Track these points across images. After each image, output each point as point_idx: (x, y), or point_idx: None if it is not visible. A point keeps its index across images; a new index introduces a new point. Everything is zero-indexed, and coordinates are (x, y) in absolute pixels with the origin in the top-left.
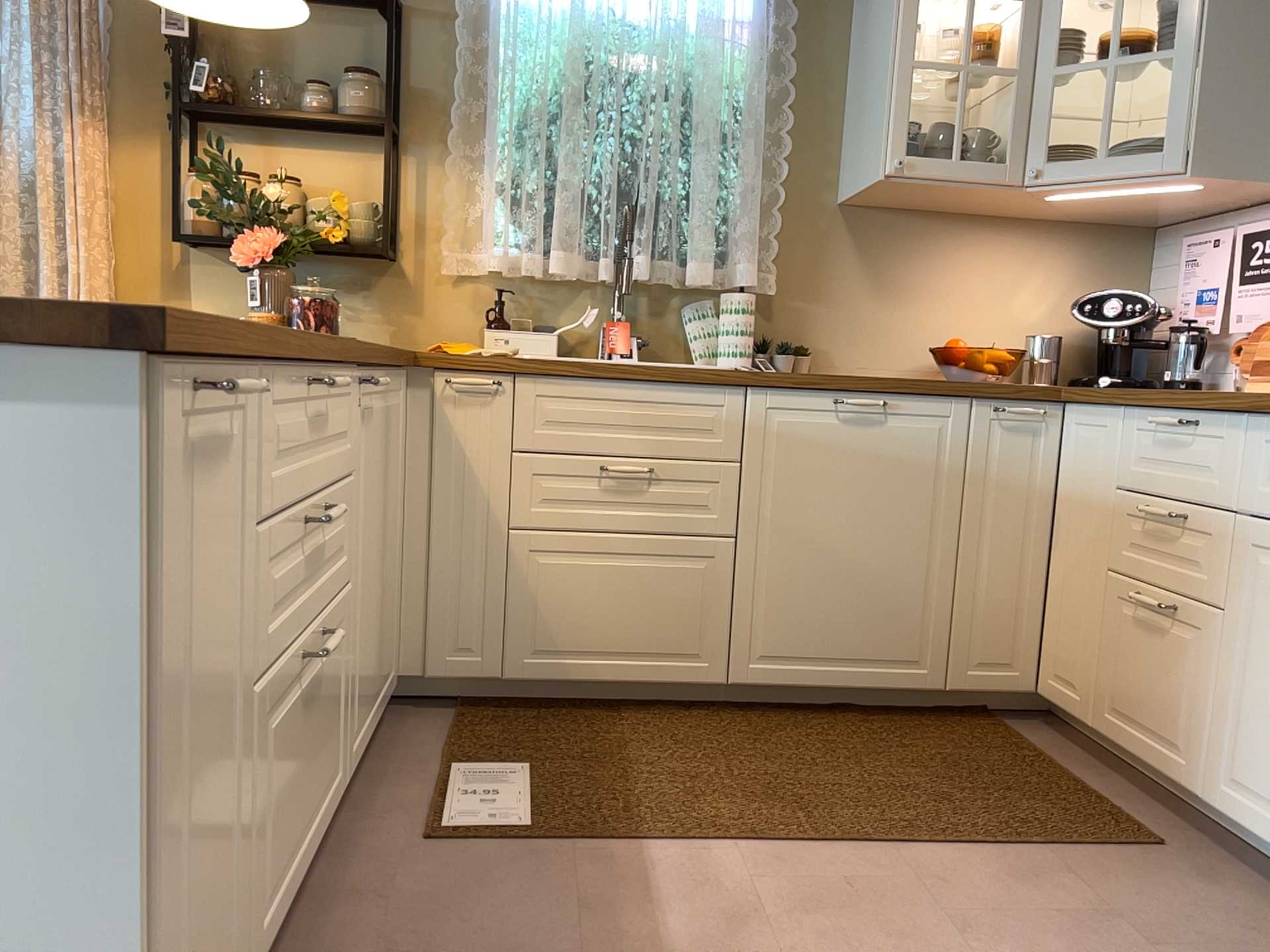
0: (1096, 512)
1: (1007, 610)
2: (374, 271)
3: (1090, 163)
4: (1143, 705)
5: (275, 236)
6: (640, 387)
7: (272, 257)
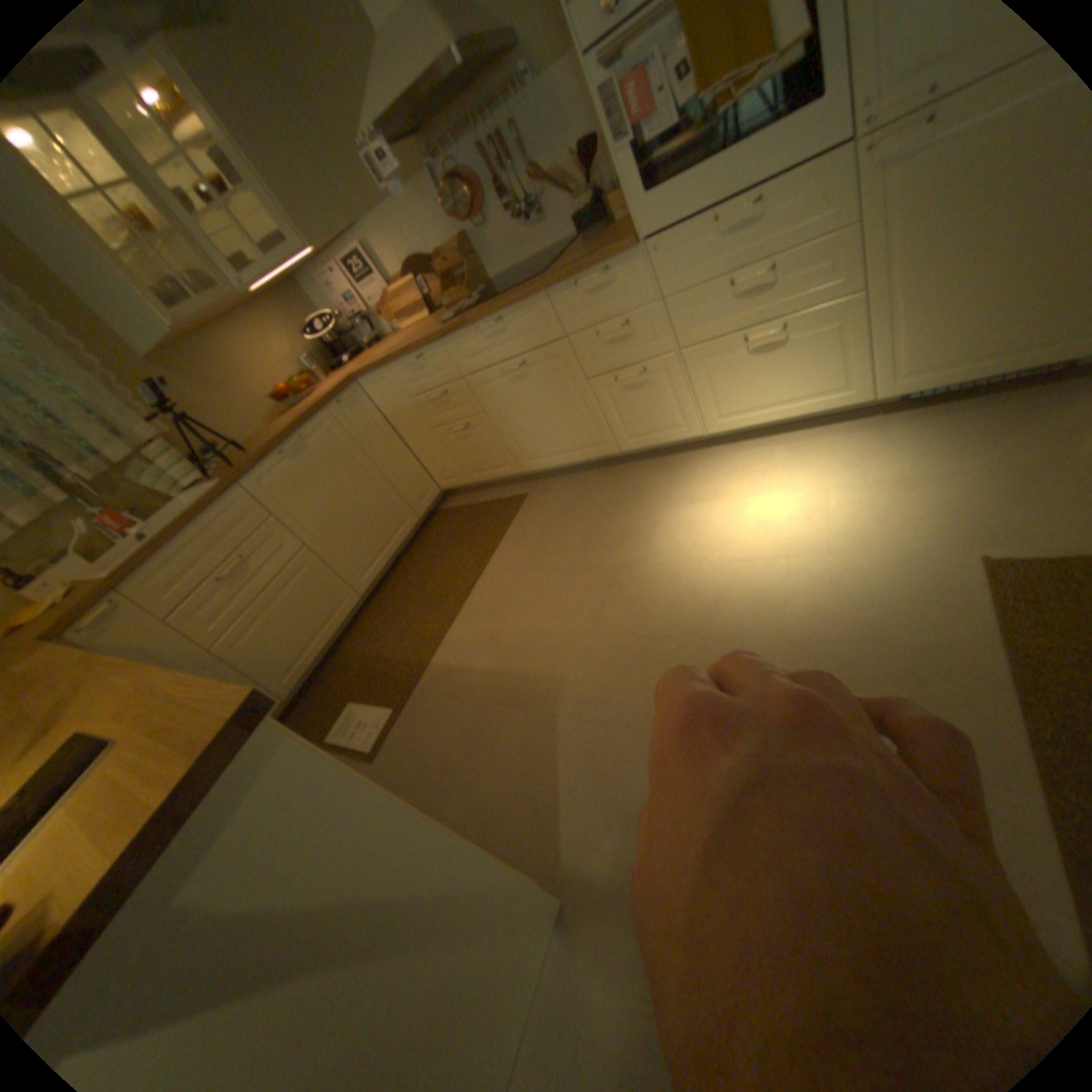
0: (408, 412)
1: (410, 472)
2: None
3: (247, 258)
4: (481, 461)
5: None
6: (189, 528)
7: None
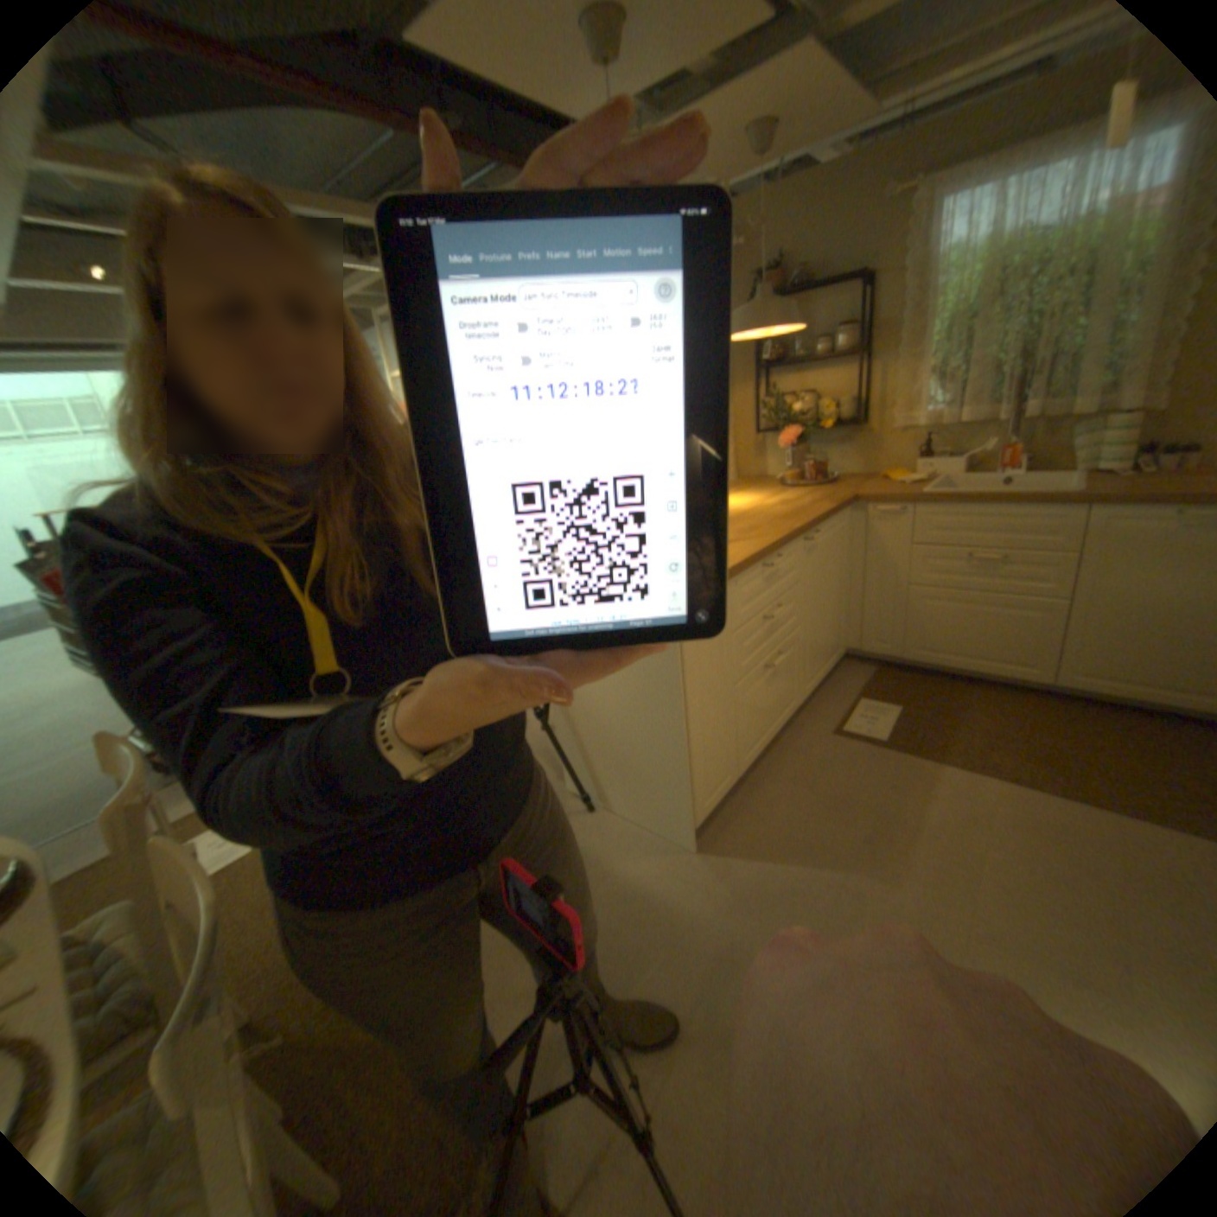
0: None
1: None
2: (855, 429)
3: None
4: None
5: (798, 427)
6: (1002, 506)
7: (796, 438)
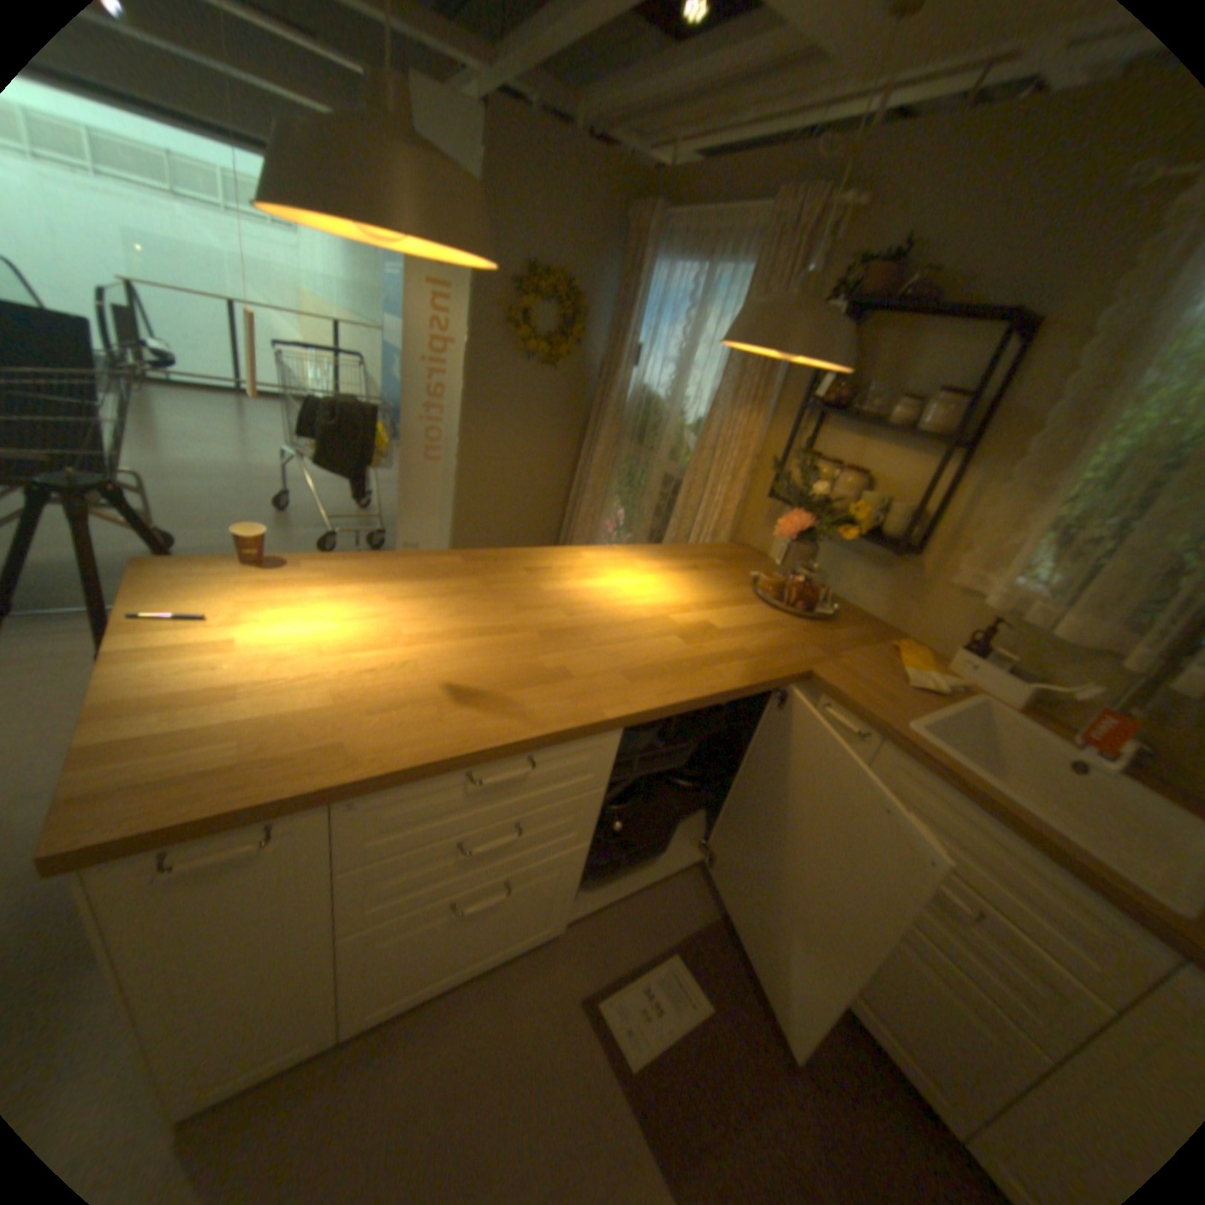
0: None
1: None
2: (900, 556)
3: None
4: None
5: (809, 519)
6: (1018, 841)
7: (802, 533)
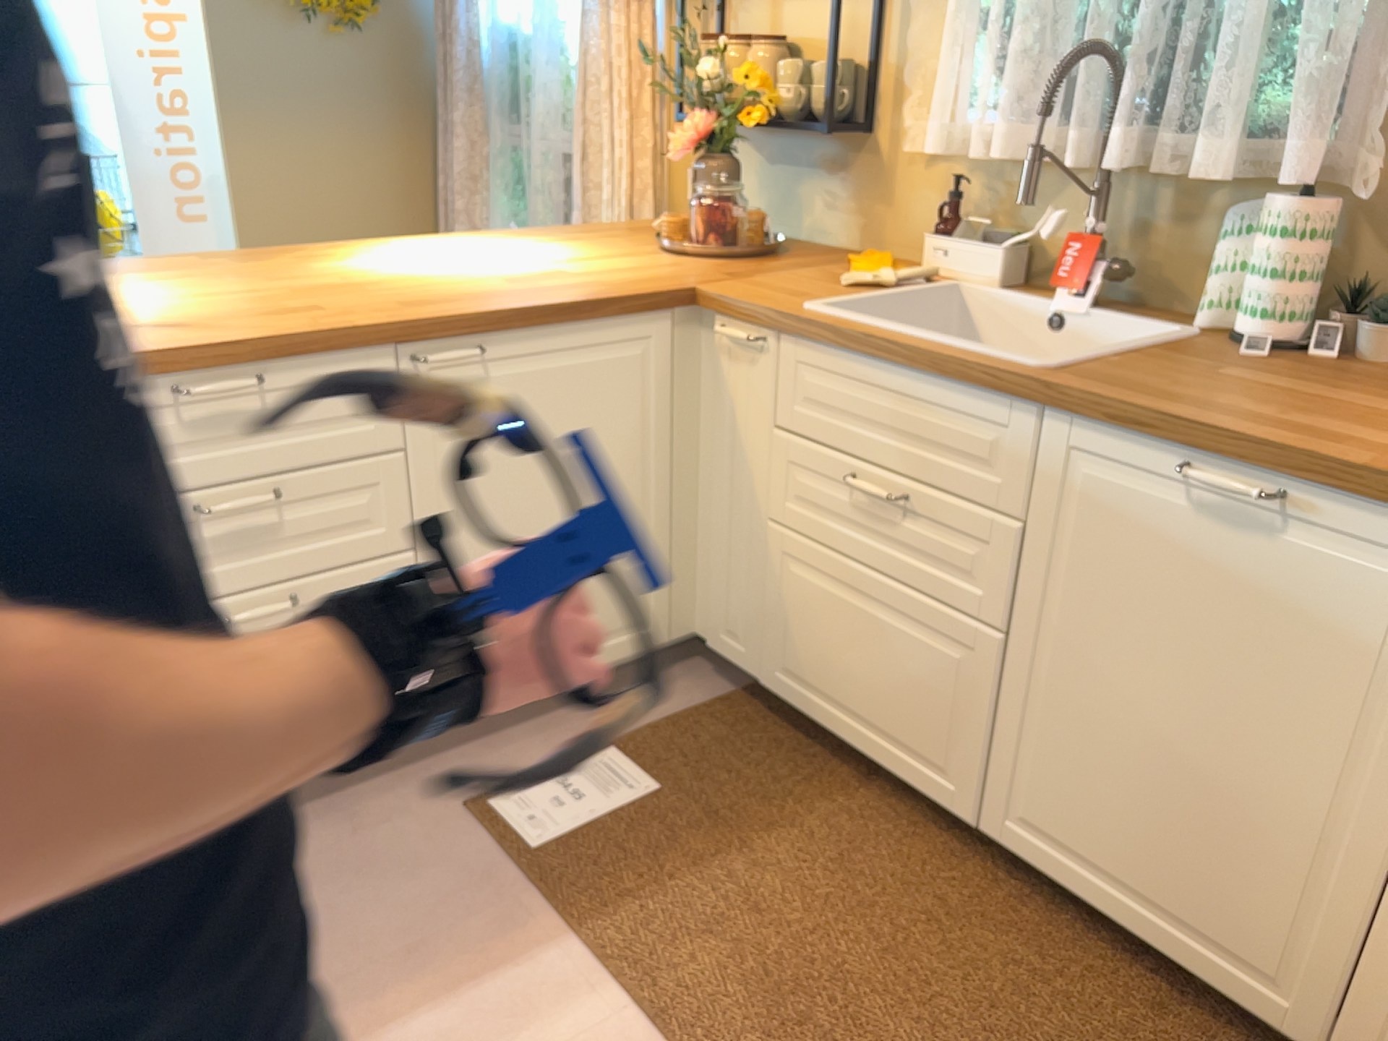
0: None
1: None
2: (848, 148)
3: None
4: None
5: (703, 122)
6: (903, 375)
7: (701, 146)
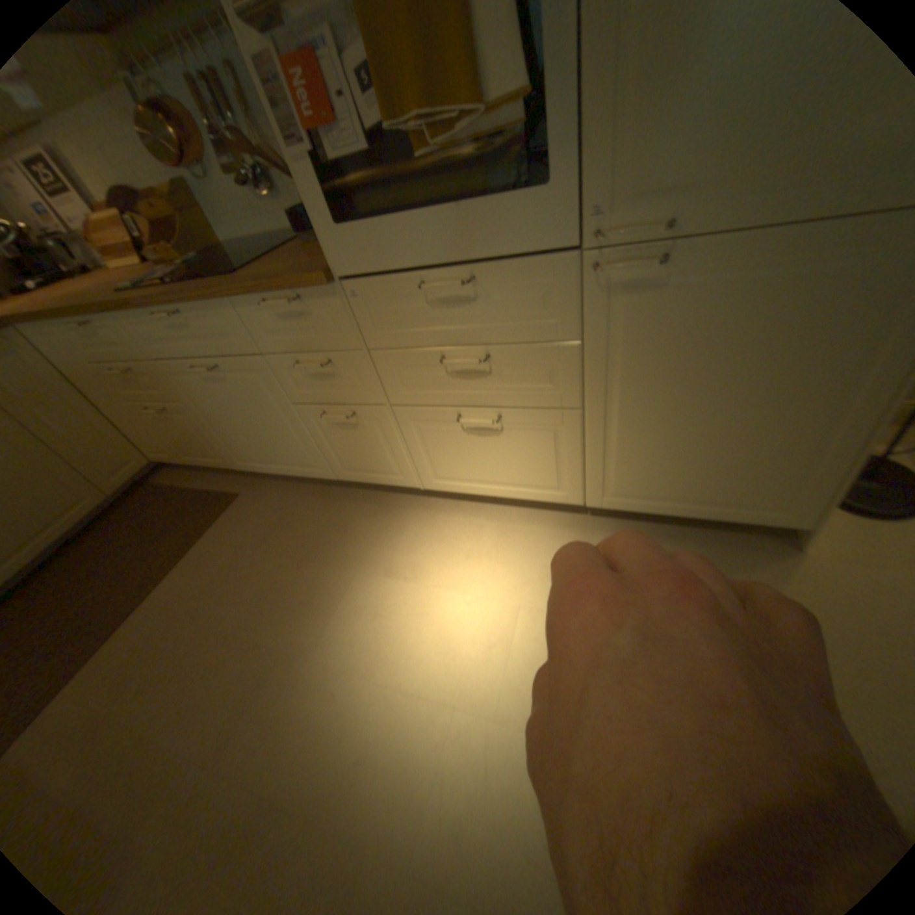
0: (92, 379)
1: (100, 444)
2: None
3: None
4: (190, 449)
5: None
6: None
7: None
